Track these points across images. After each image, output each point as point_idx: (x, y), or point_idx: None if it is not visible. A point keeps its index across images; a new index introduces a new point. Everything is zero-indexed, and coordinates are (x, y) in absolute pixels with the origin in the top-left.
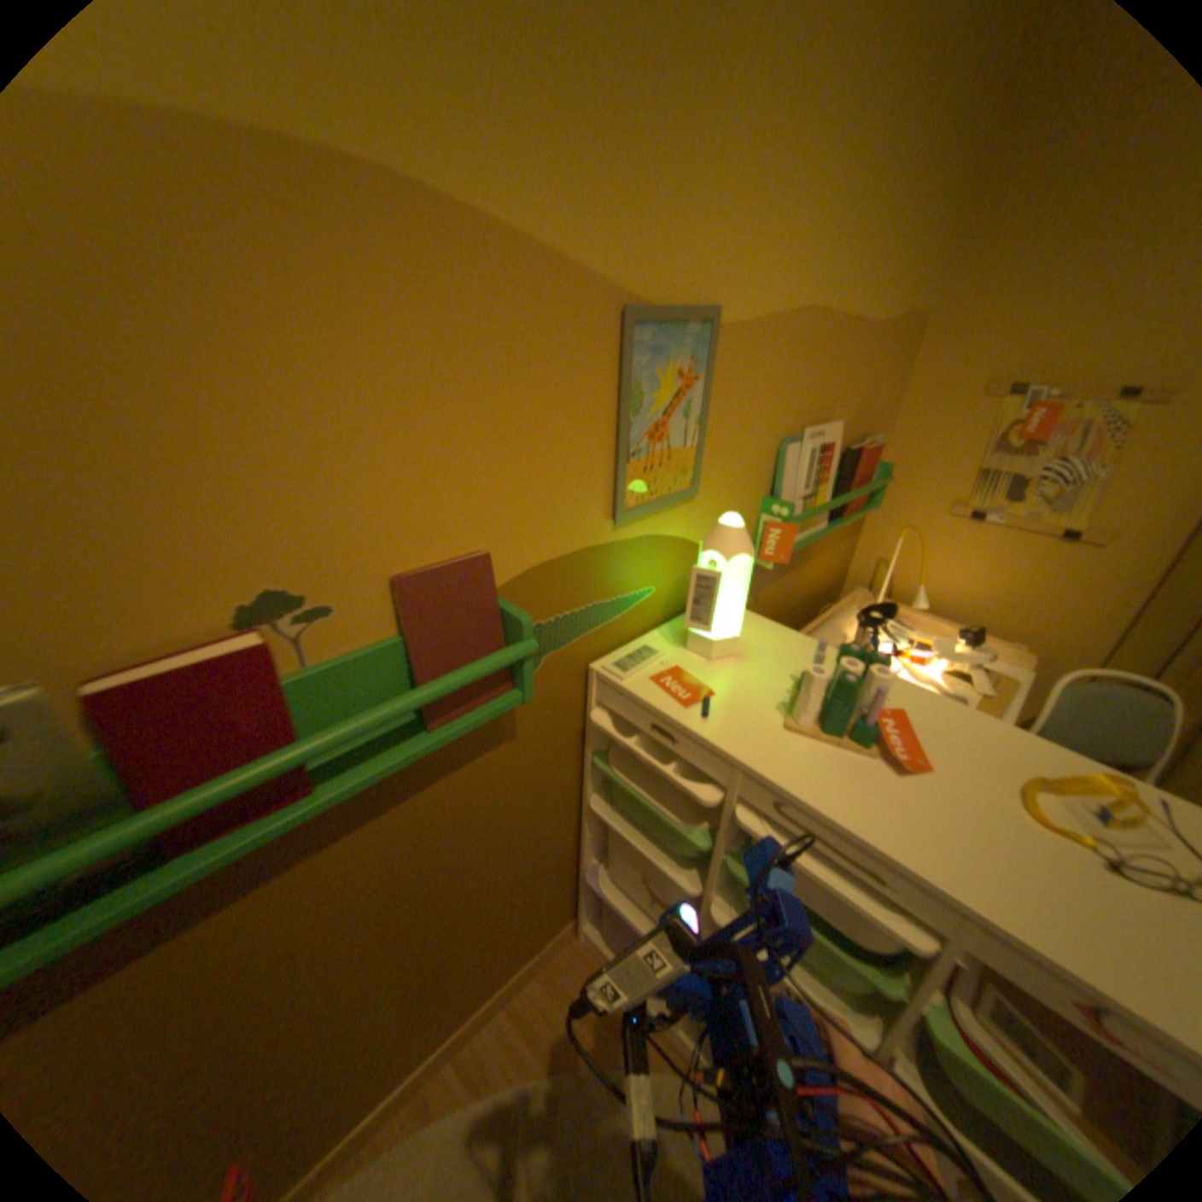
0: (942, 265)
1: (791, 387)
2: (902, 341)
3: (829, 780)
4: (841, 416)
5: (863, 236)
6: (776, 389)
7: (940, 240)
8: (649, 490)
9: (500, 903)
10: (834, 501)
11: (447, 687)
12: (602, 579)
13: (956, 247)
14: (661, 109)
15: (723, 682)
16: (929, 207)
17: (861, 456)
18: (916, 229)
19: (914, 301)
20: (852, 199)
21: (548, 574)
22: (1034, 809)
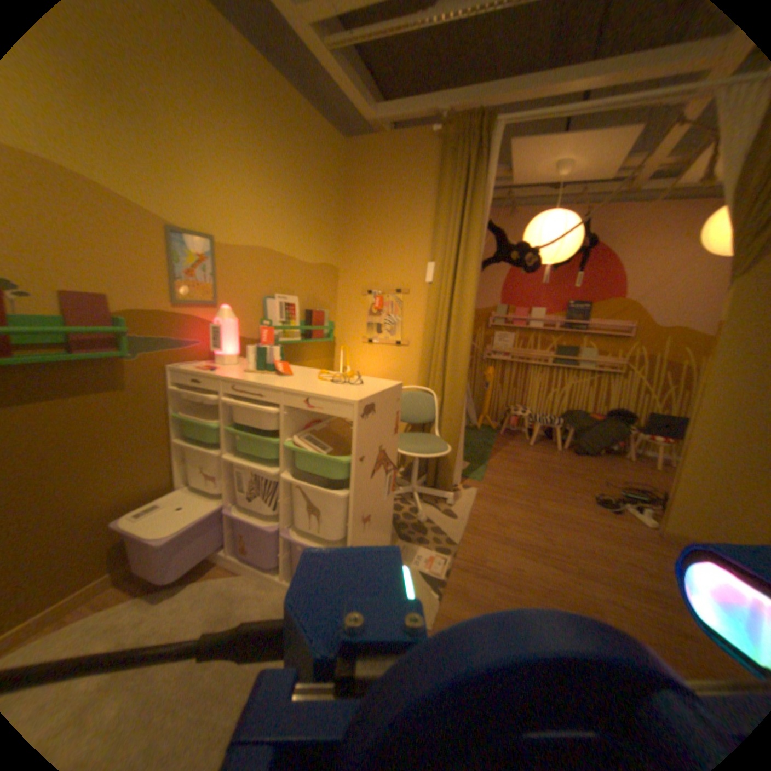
0: (336, 250)
1: (261, 276)
2: (323, 274)
3: (250, 378)
4: (297, 296)
5: (283, 230)
6: (253, 275)
7: (330, 241)
8: (188, 296)
9: (118, 494)
10: (298, 328)
11: (80, 331)
12: (168, 328)
13: (340, 245)
14: (172, 174)
15: (225, 369)
16: (317, 228)
17: (311, 314)
18: (313, 234)
19: (324, 260)
20: (272, 216)
21: (137, 316)
22: (319, 379)
